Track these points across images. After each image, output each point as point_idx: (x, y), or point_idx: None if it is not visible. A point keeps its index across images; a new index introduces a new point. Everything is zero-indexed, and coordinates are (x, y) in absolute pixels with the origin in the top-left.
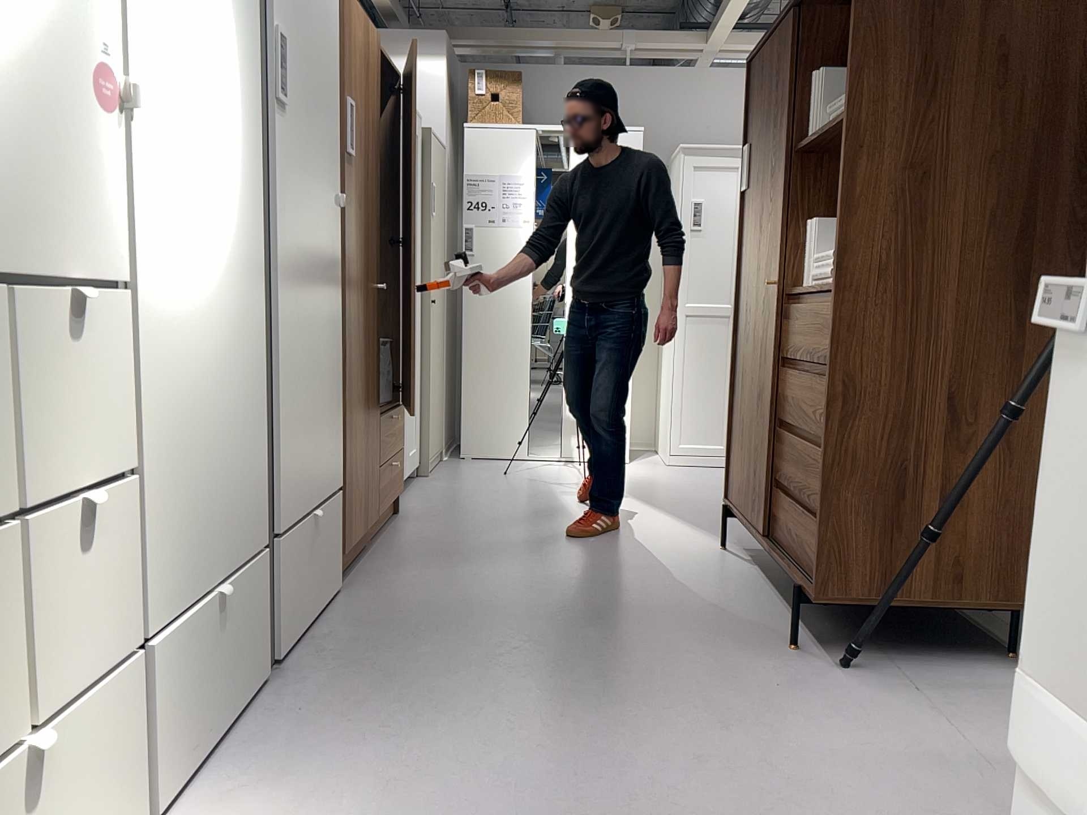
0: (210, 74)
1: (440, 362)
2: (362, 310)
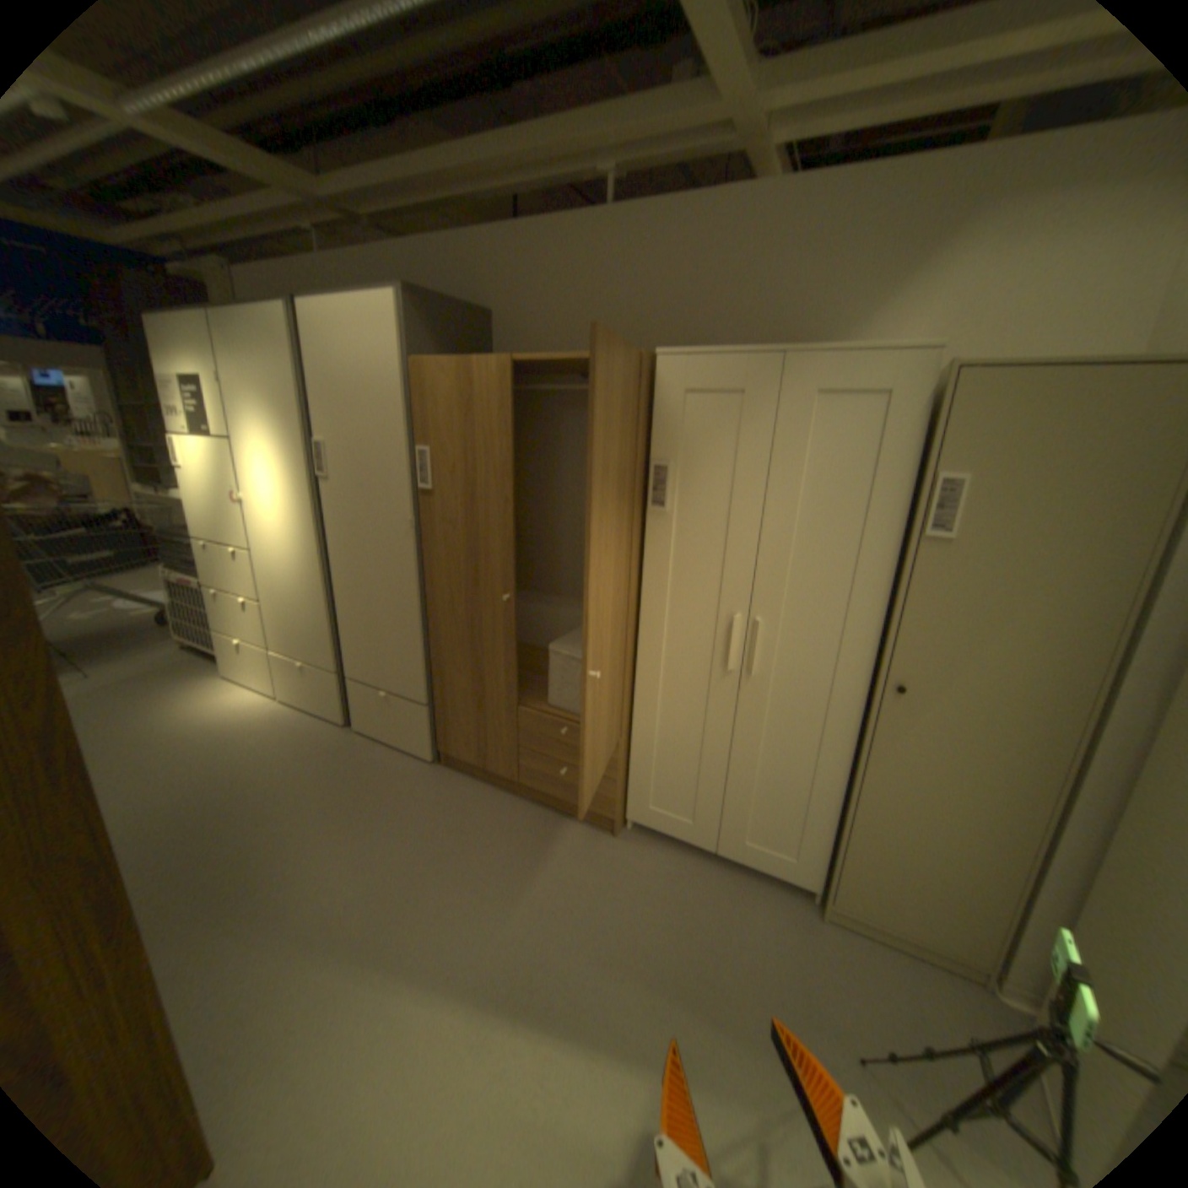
0: (276, 481)
1: (988, 821)
2: (466, 608)
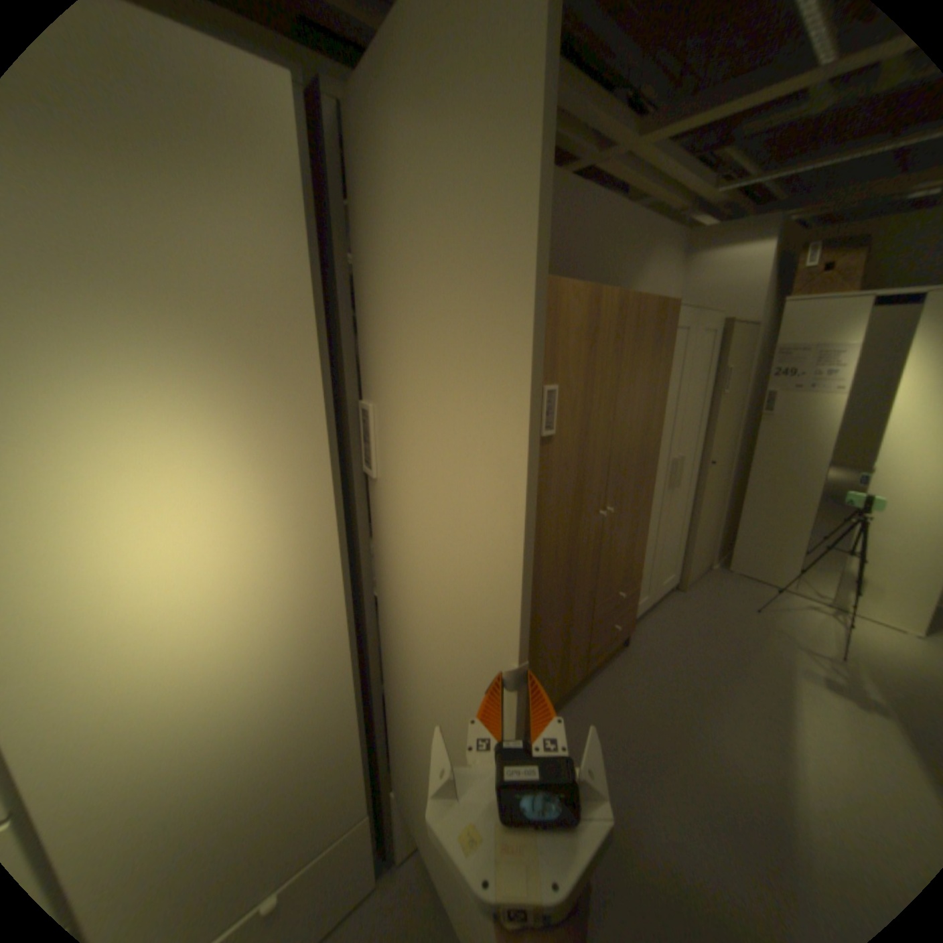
0: (206, 526)
1: (719, 503)
2: (567, 548)
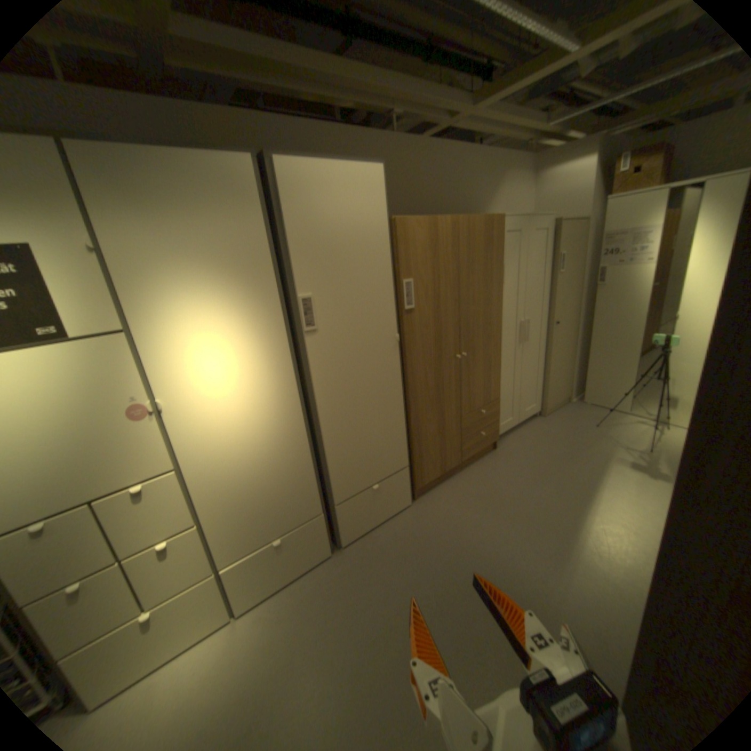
0: (234, 356)
1: (569, 352)
2: (433, 377)
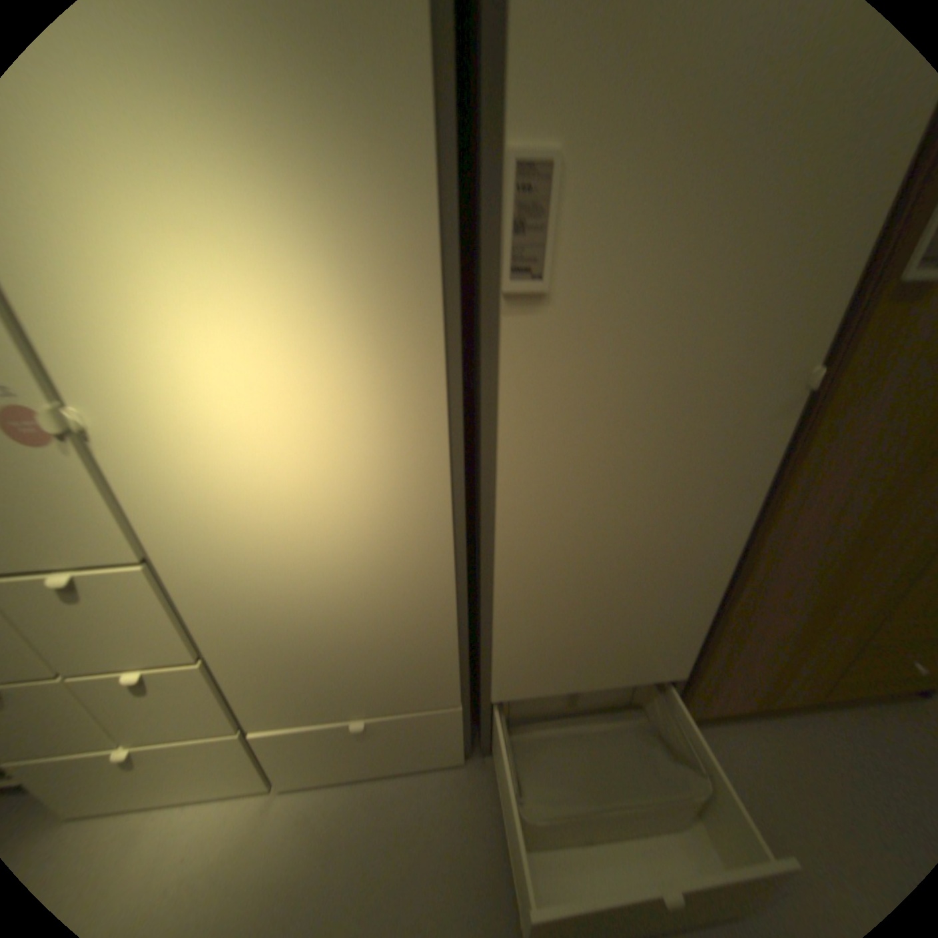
0: (265, 325)
1: None
2: (868, 514)
